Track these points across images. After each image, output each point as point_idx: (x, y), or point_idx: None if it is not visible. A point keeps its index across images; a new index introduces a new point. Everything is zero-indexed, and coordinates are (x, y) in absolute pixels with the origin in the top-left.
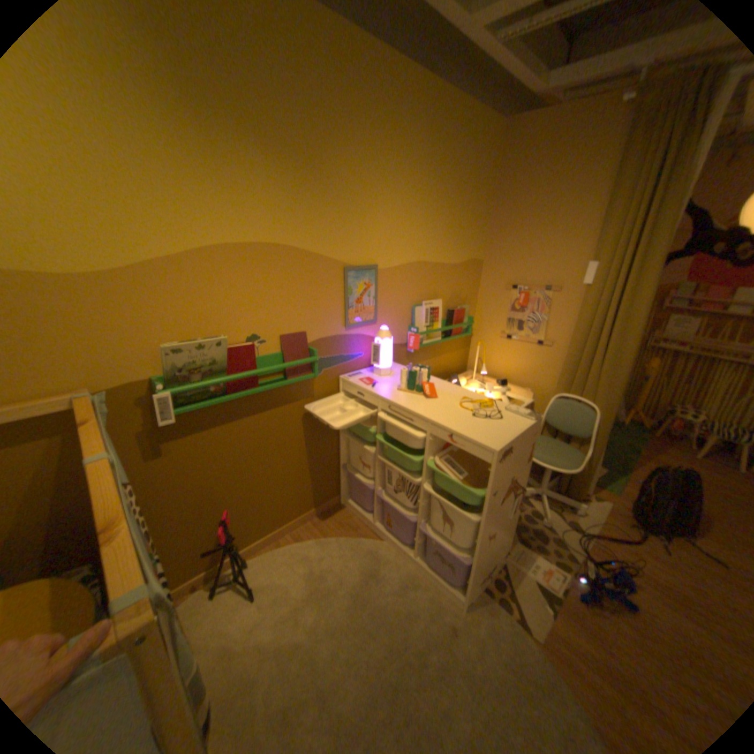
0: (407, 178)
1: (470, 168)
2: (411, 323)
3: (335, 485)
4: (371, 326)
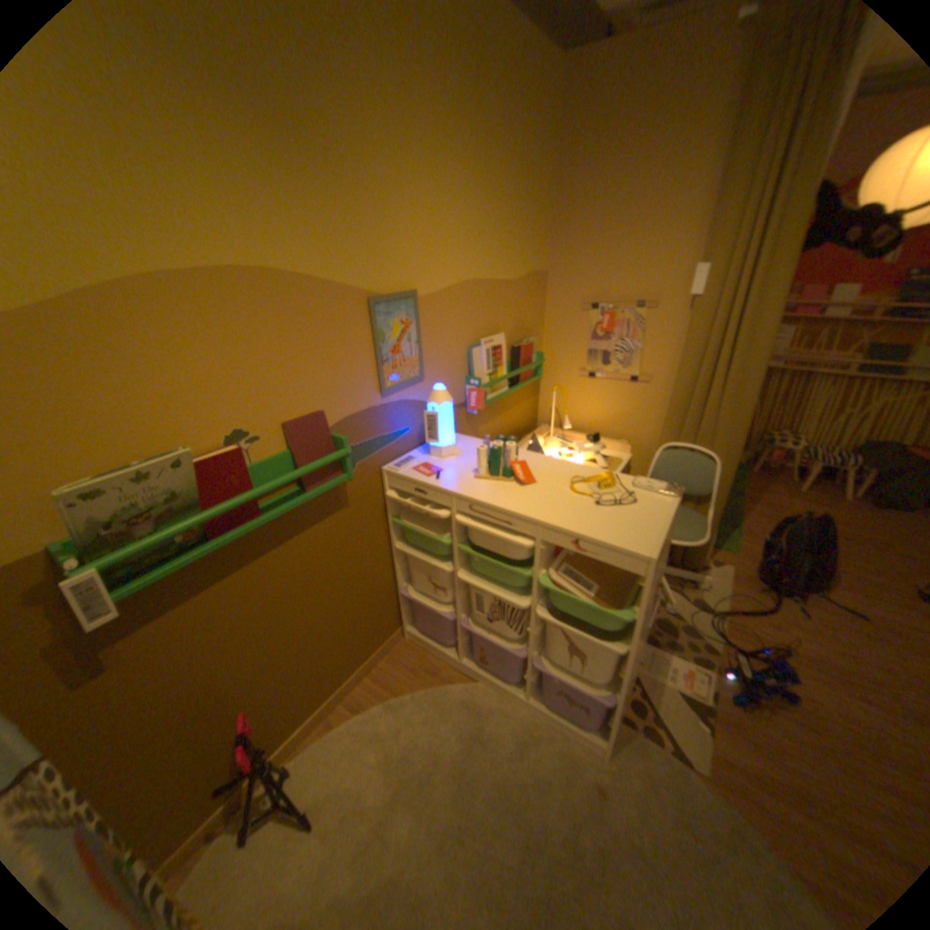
0: (446, 146)
1: (526, 131)
2: (469, 373)
3: (394, 617)
4: (418, 385)
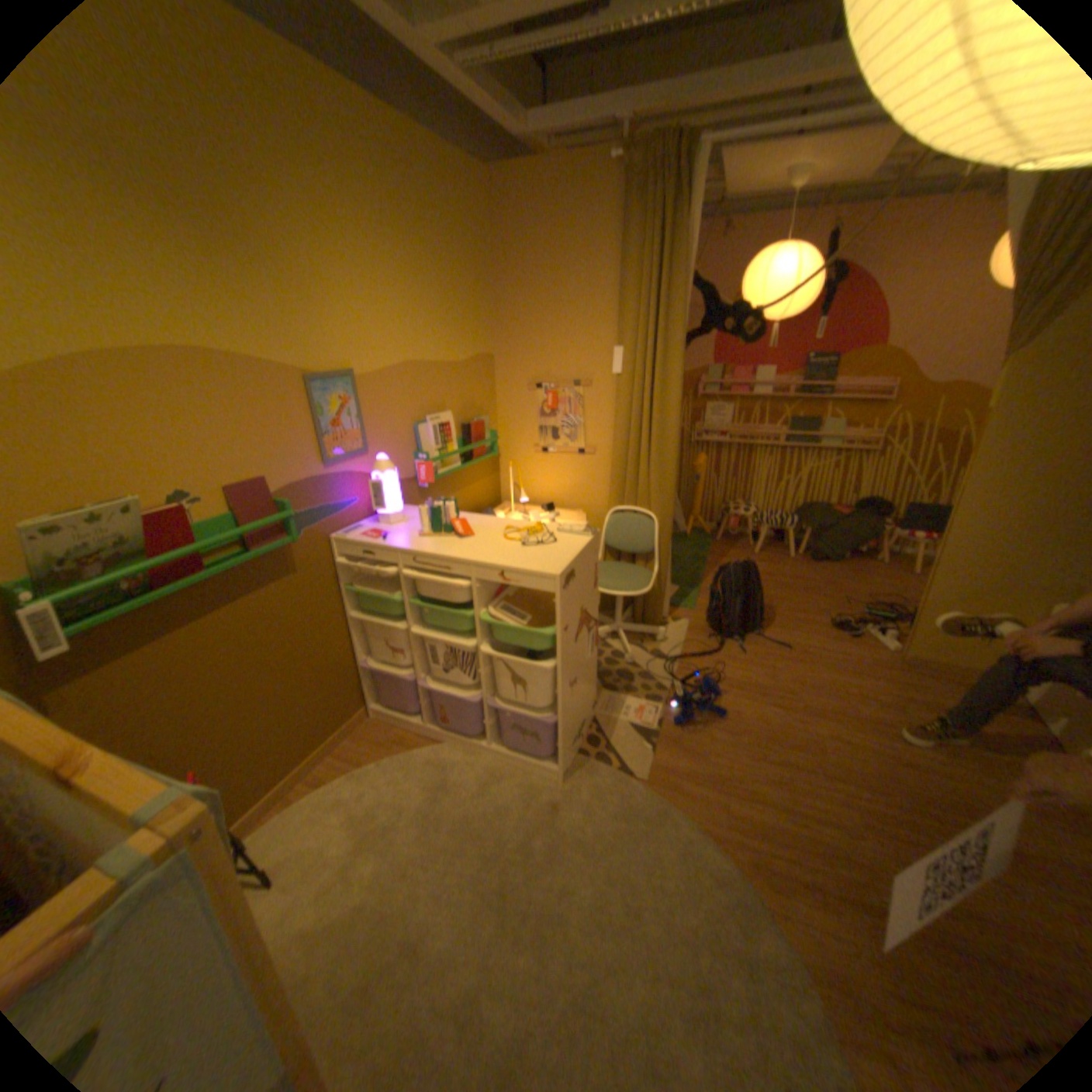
0: (371, 247)
1: (453, 232)
2: (417, 449)
3: (356, 695)
4: (362, 459)
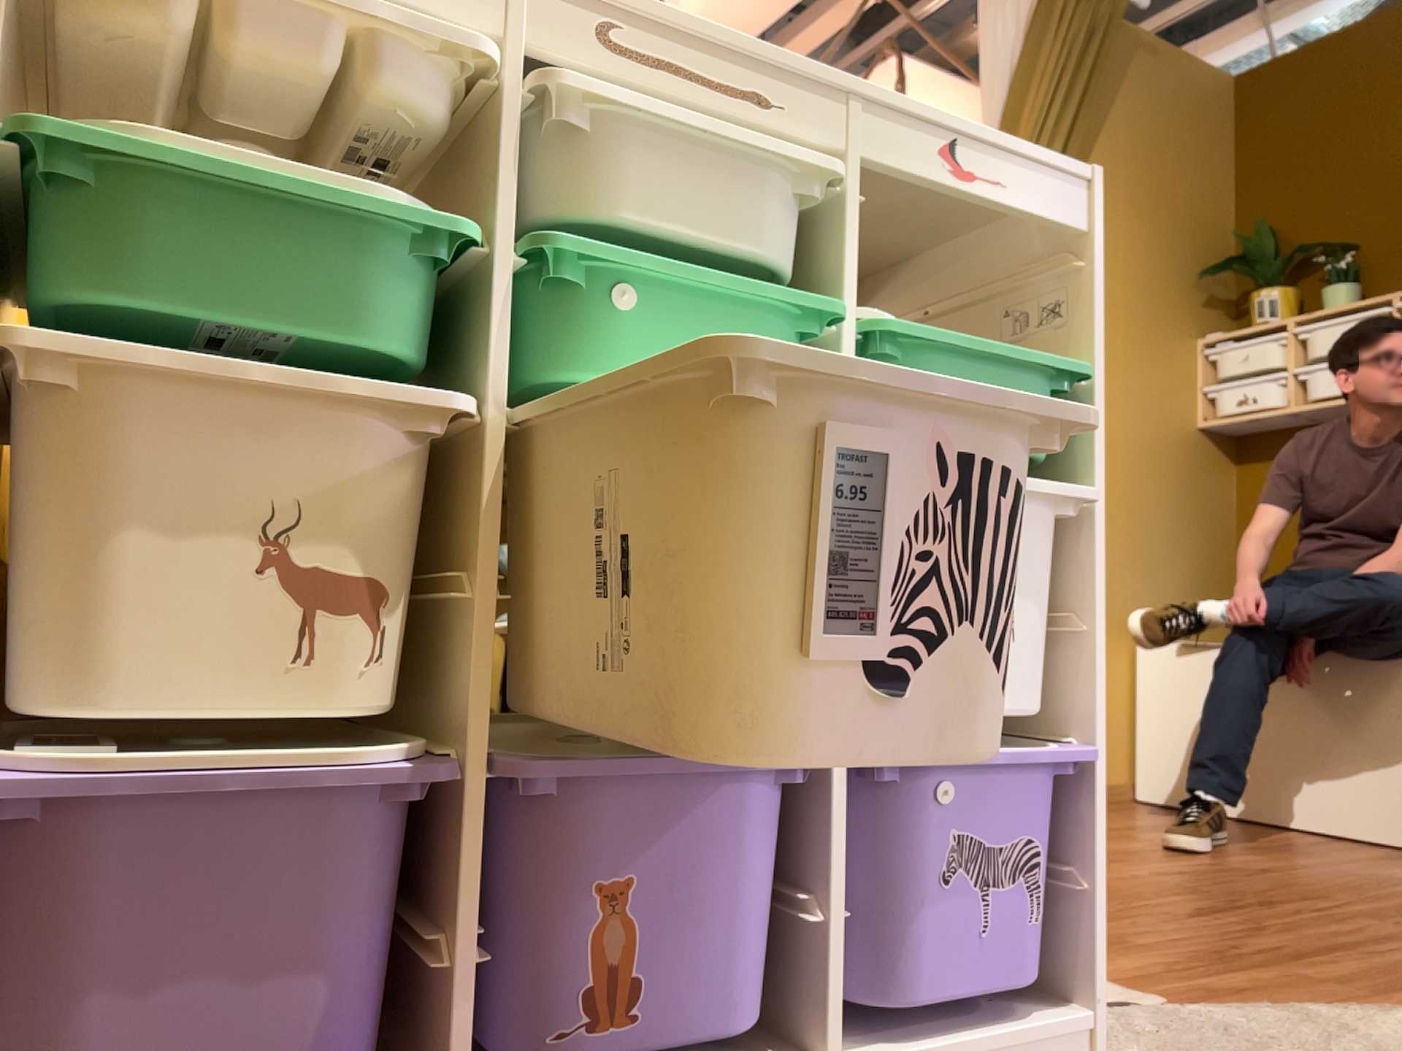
0: None
1: None
2: None
3: None
4: None
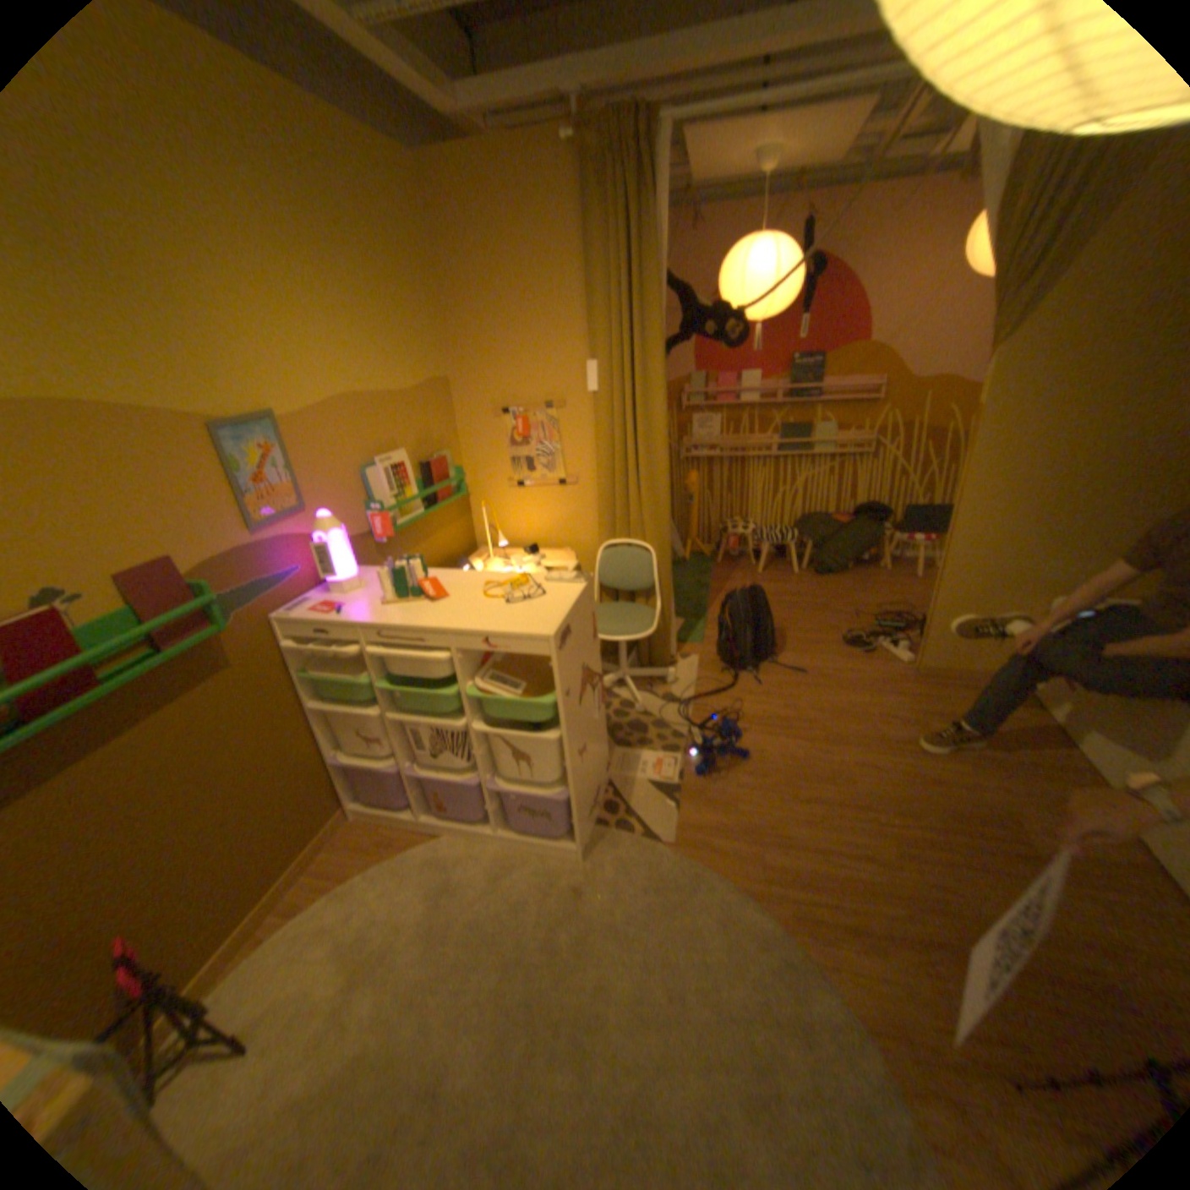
0: (277, 255)
1: (381, 234)
2: (368, 498)
3: (328, 798)
4: (299, 518)
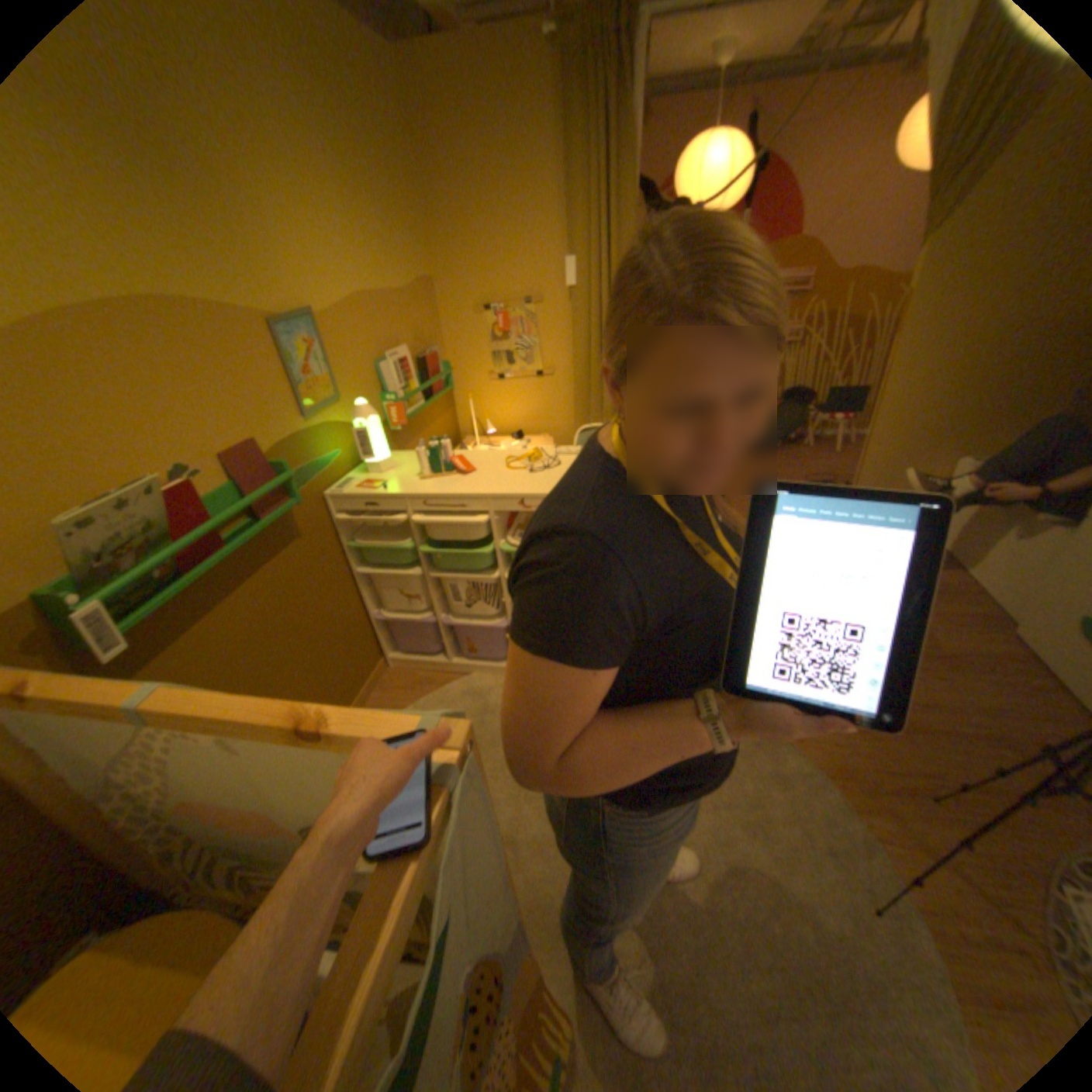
0: (301, 154)
1: (374, 131)
2: (382, 390)
3: (373, 648)
4: (336, 406)
